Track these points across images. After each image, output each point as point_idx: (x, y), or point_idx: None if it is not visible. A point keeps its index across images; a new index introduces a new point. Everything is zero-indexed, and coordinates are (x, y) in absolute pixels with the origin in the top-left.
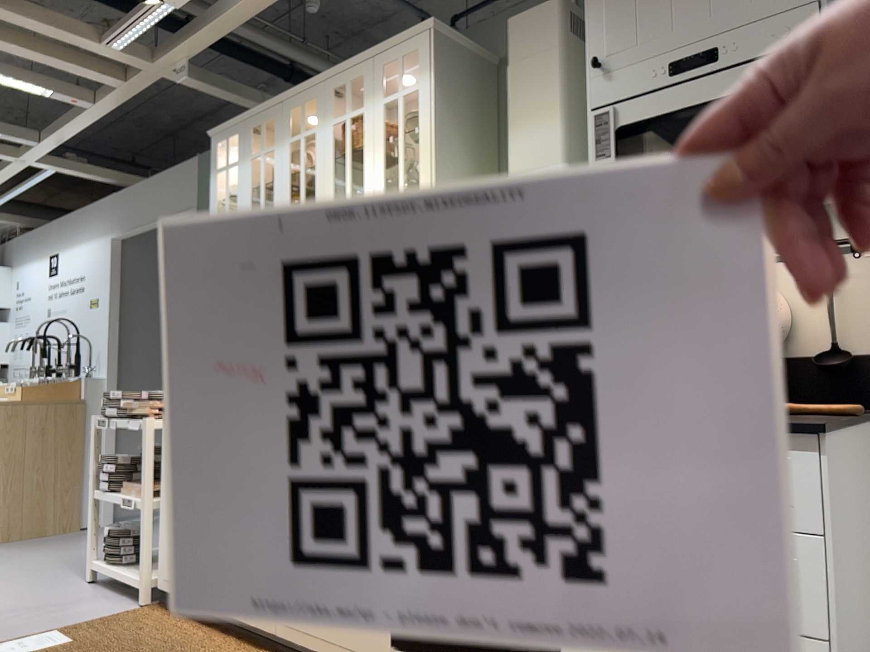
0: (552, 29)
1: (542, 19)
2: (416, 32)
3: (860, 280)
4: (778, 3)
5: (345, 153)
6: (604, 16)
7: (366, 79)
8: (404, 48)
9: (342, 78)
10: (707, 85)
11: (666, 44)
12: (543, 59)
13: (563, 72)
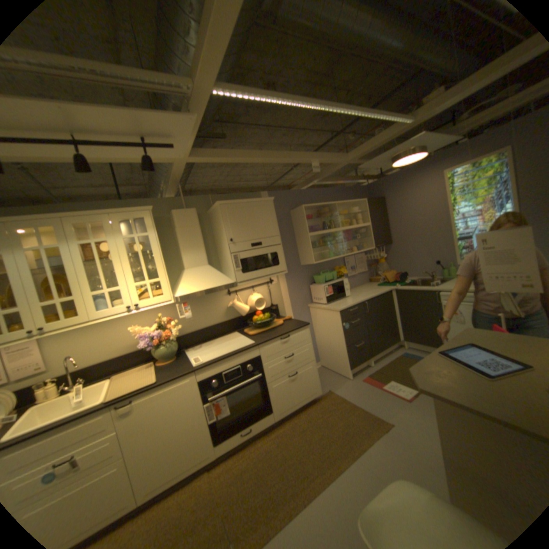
0: (195, 218)
1: (190, 214)
2: (142, 209)
3: (273, 289)
4: (272, 234)
5: (87, 258)
6: (230, 226)
7: (105, 223)
8: (133, 214)
9: (81, 219)
10: (261, 251)
11: (249, 238)
12: (194, 229)
13: (201, 234)
